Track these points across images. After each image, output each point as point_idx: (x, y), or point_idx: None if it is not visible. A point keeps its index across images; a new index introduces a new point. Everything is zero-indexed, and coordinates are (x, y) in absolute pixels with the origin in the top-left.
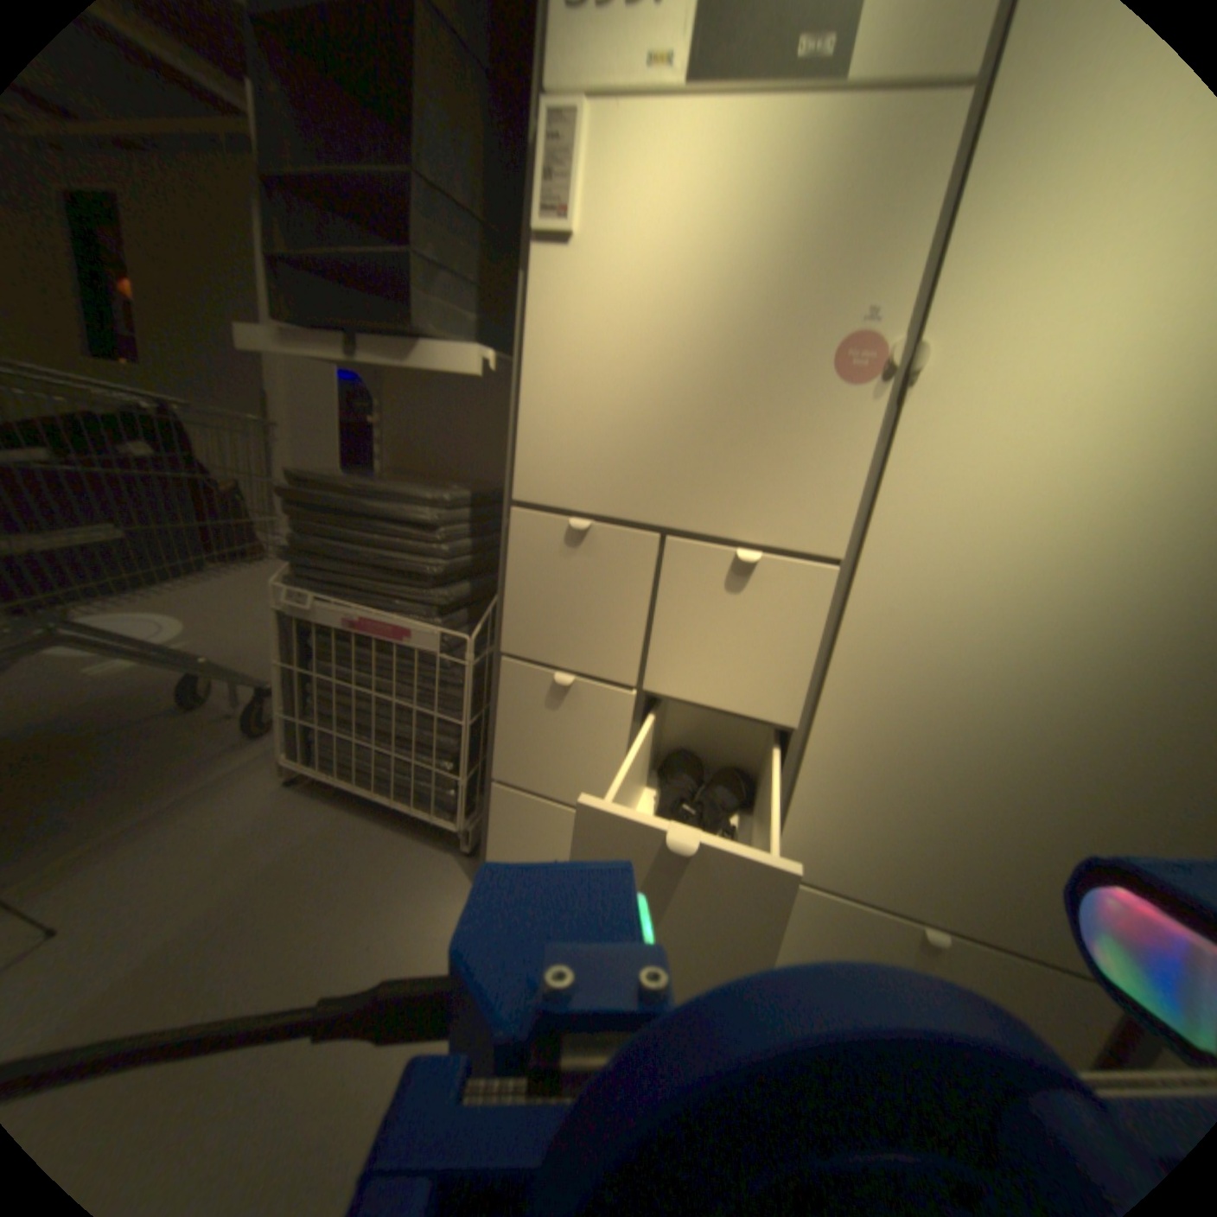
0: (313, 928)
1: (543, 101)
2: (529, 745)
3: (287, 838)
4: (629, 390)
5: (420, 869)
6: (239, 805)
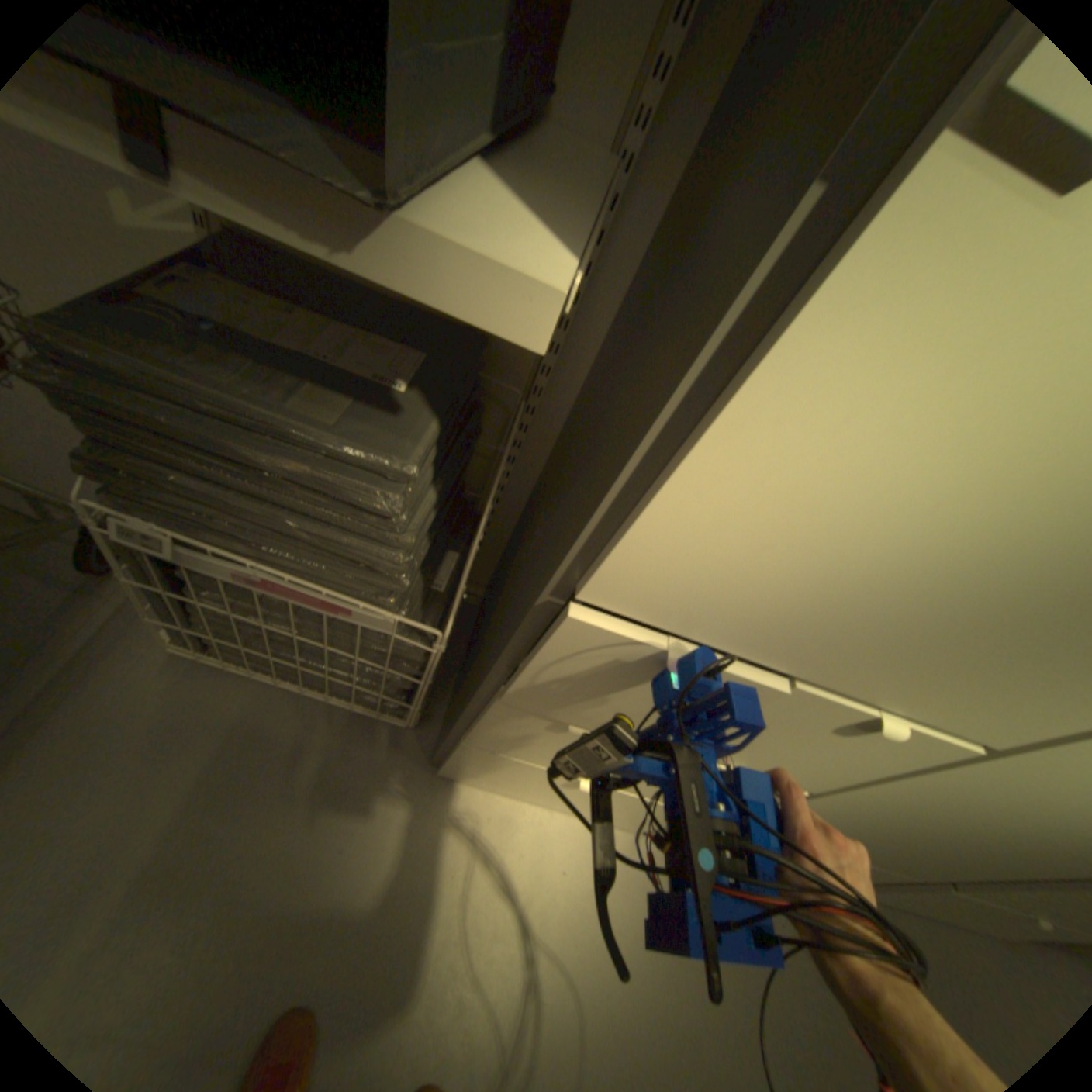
0: (276, 838)
1: None
2: (513, 736)
3: (205, 728)
4: (902, 539)
5: (366, 745)
6: (124, 686)
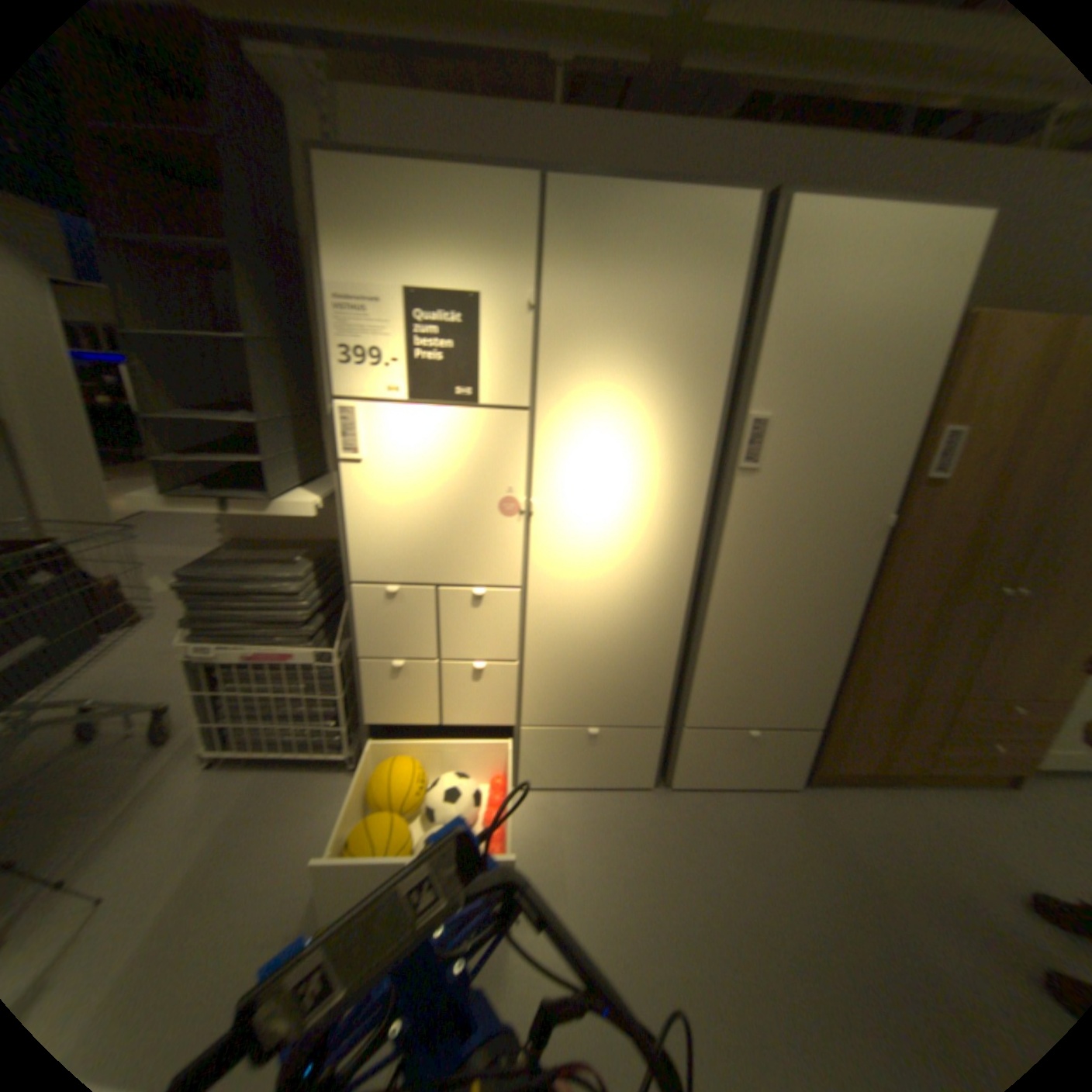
0: (276, 835)
1: (336, 392)
2: (386, 698)
3: (230, 796)
4: (408, 522)
5: (328, 784)
6: (182, 787)
